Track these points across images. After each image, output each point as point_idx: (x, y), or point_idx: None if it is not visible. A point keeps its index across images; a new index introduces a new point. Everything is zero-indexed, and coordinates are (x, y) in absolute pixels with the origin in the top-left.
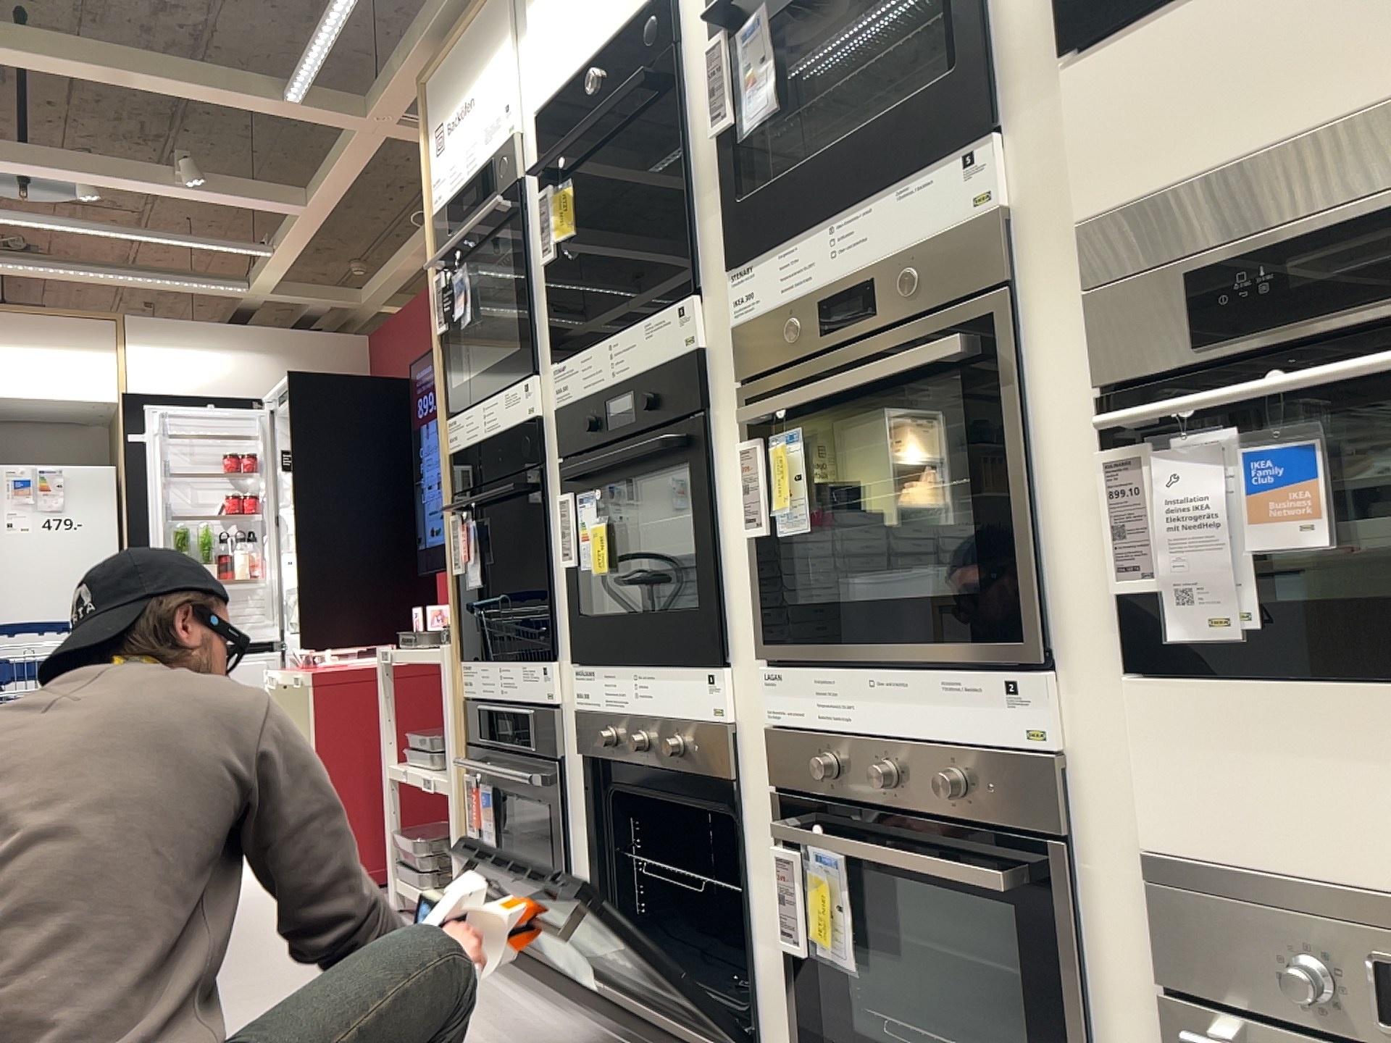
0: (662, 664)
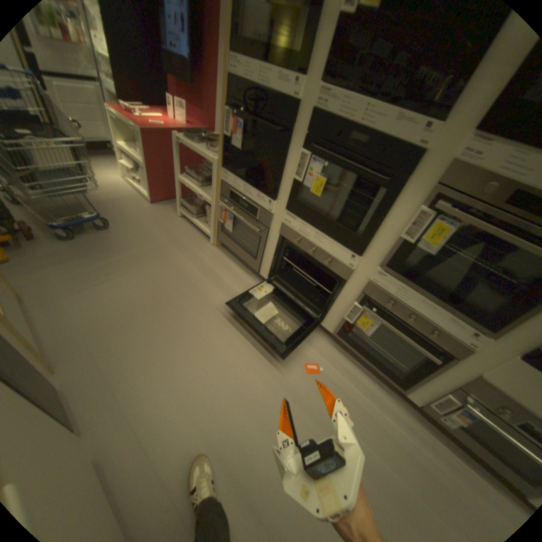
0: (332, 238)
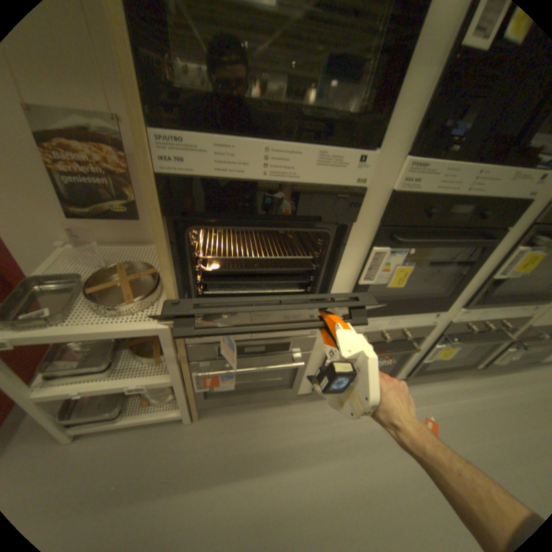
0: (413, 313)
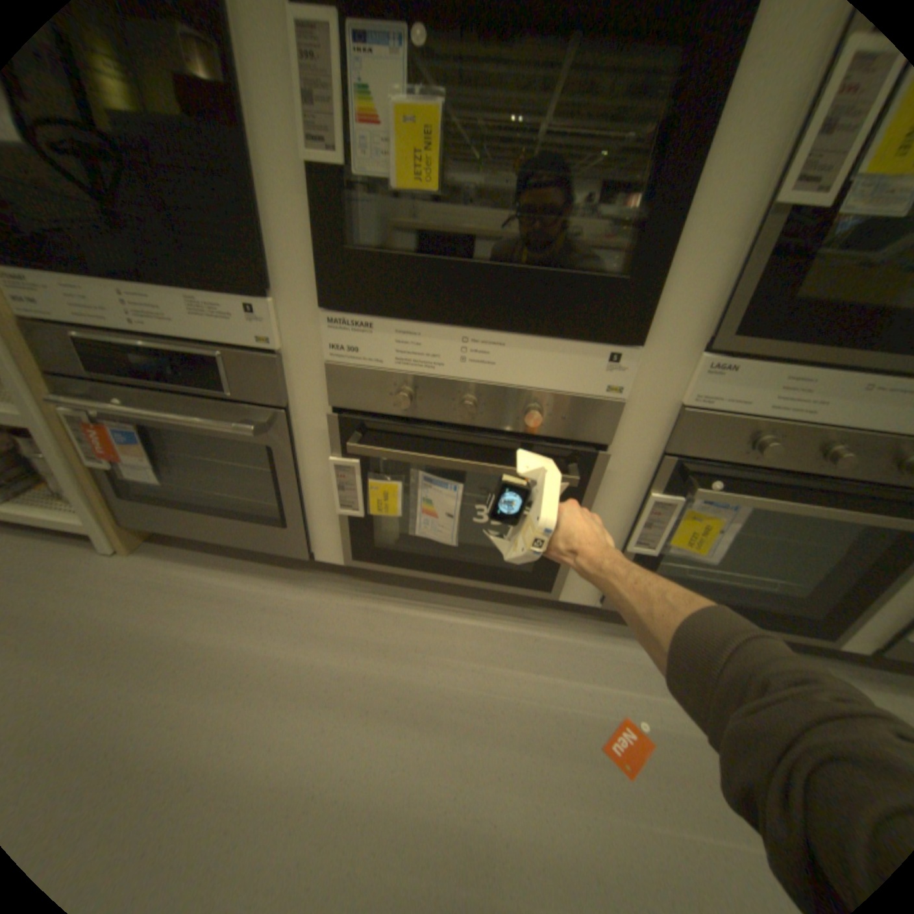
0: (525, 327)
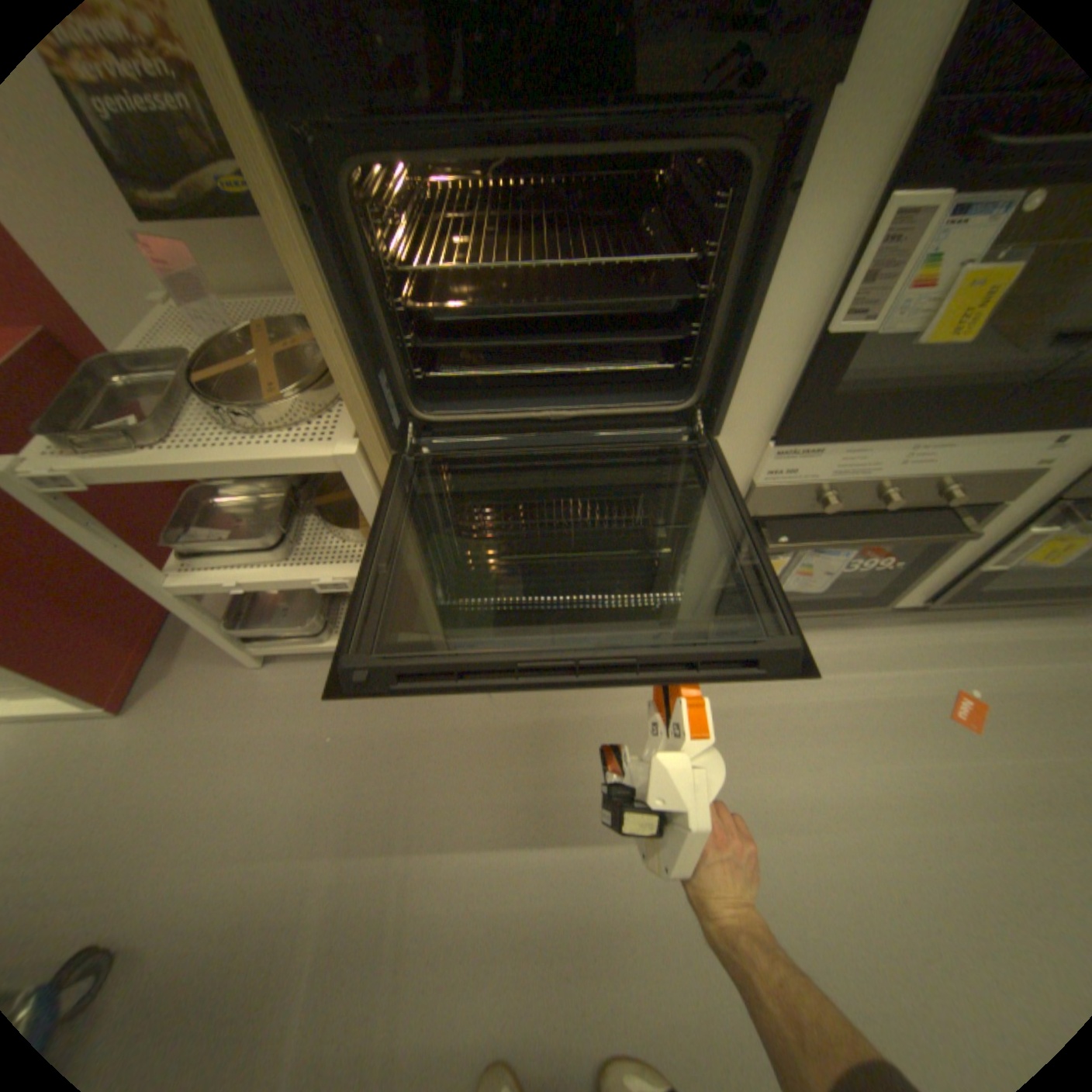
0: (984, 429)
